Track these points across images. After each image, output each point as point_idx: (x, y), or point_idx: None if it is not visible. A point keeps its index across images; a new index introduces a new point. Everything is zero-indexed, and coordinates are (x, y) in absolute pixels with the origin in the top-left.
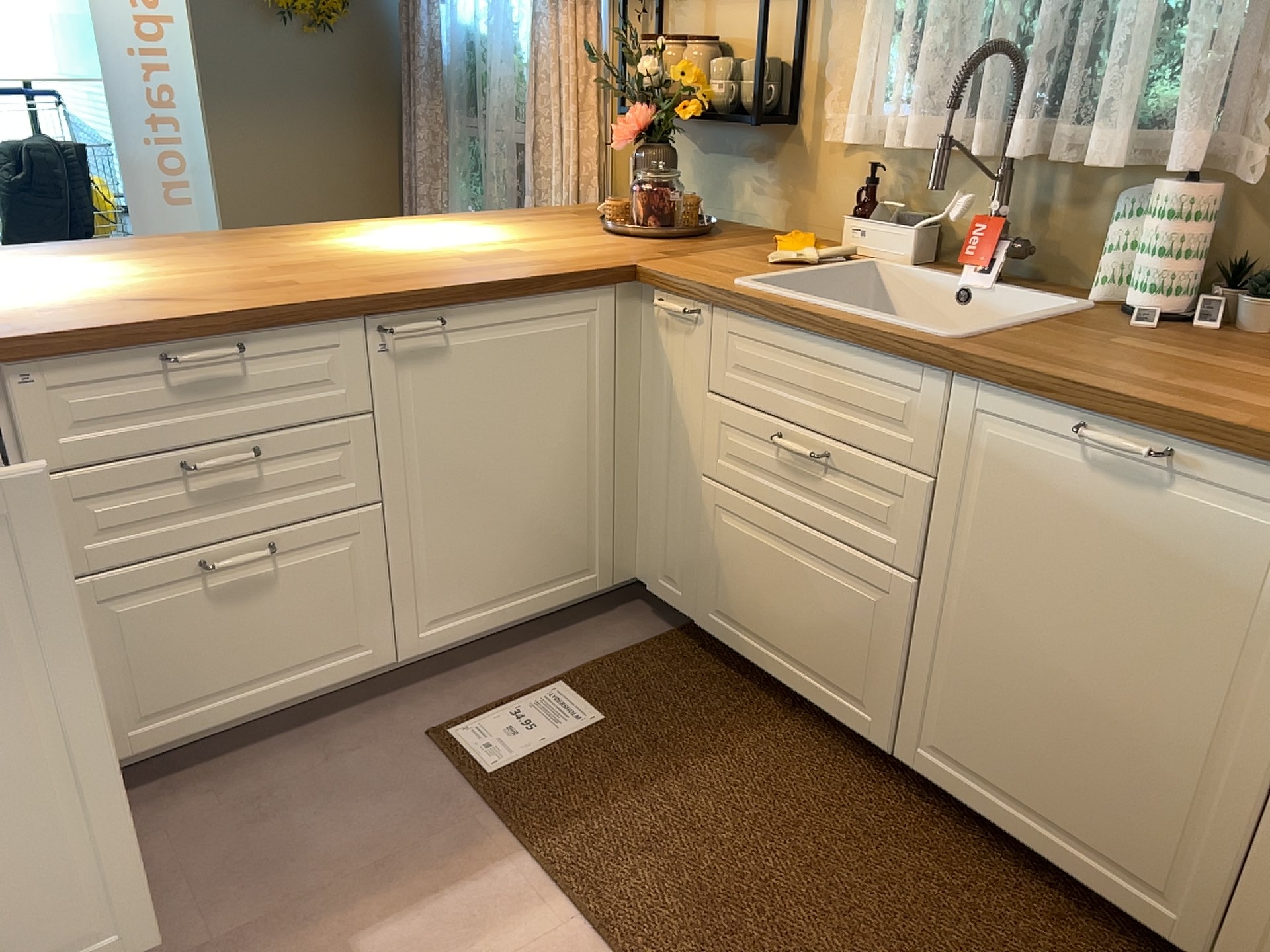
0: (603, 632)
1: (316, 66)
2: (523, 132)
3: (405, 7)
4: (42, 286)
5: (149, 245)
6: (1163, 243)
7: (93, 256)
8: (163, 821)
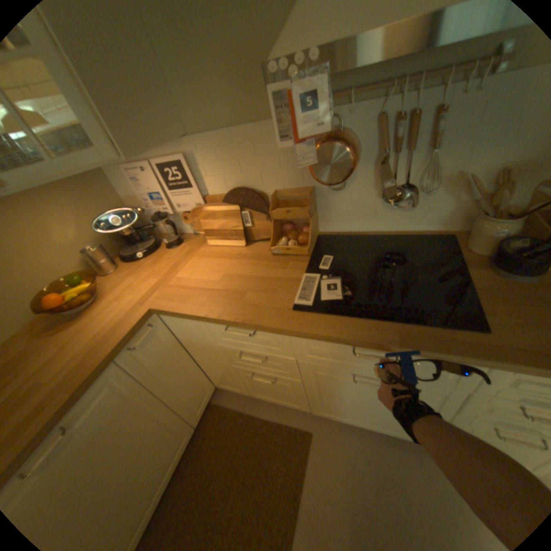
0: None
1: None
2: None
3: None
4: None
5: None
6: None
7: None
8: None
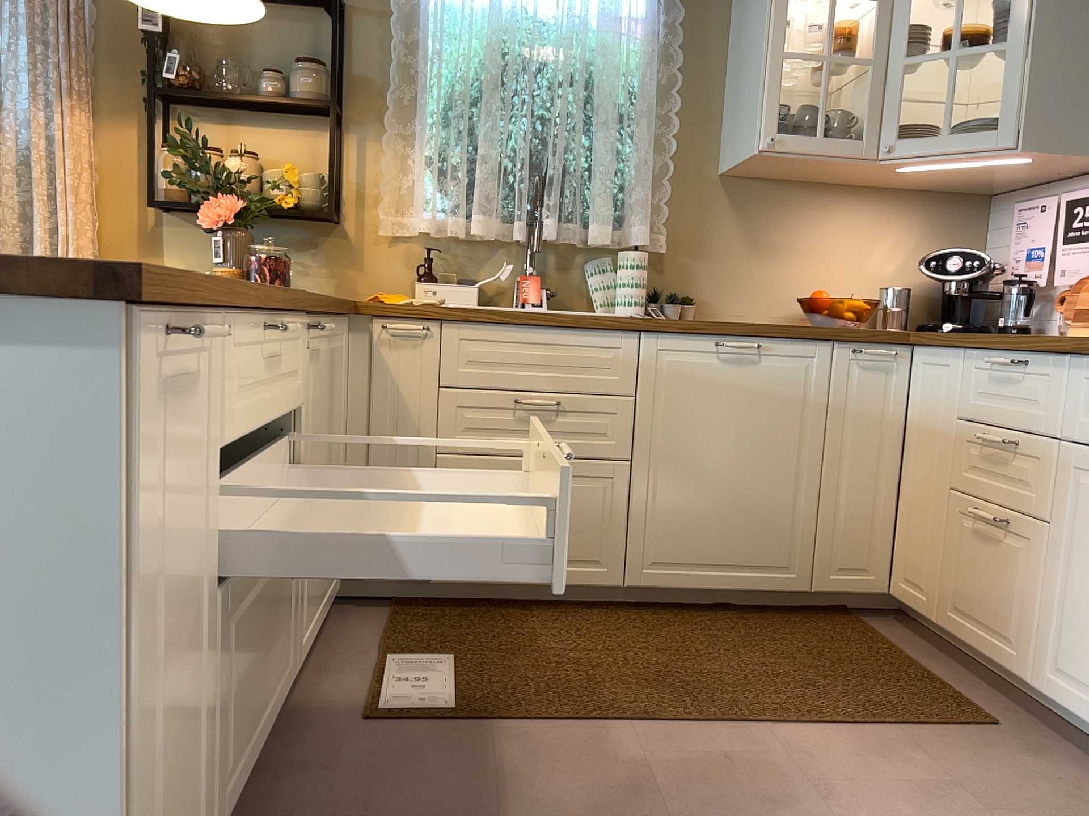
0: (349, 628)
1: None
2: None
3: None
4: None
5: None
6: (639, 277)
7: None
8: None
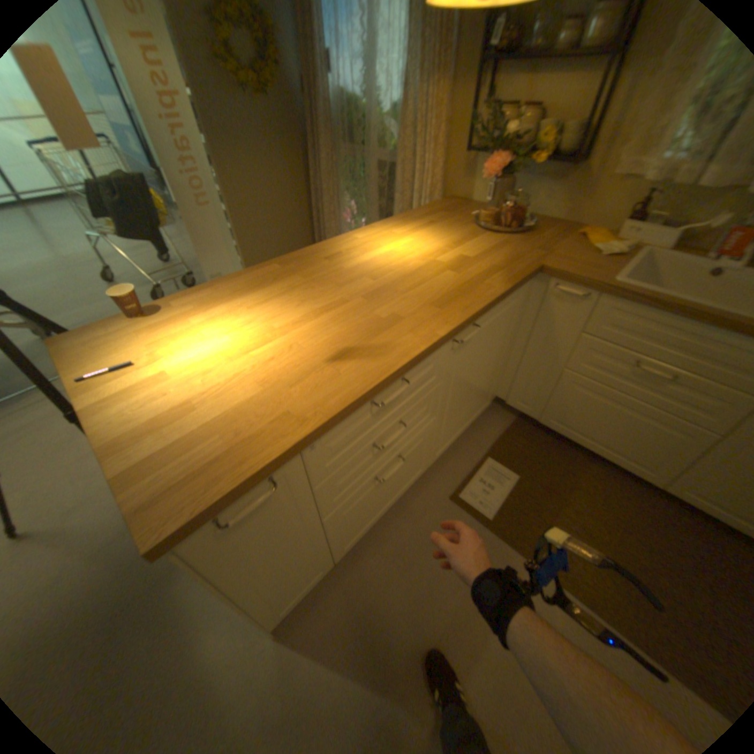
0: (488, 424)
1: (258, 117)
2: (384, 154)
3: (298, 73)
4: (253, 344)
5: (265, 277)
6: None
7: (245, 296)
8: (365, 577)
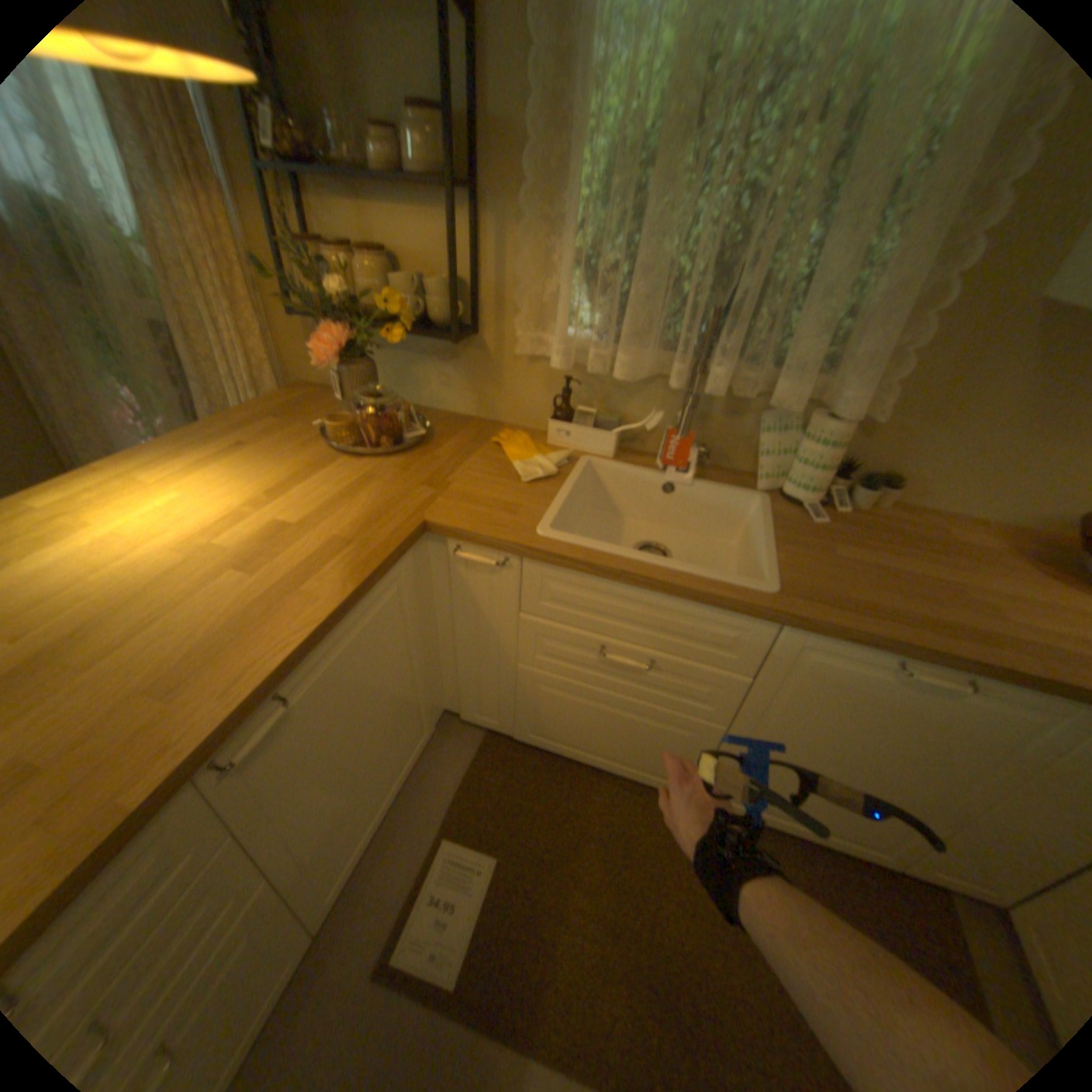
0: (440, 764)
1: None
2: (155, 311)
3: None
4: None
5: None
6: (828, 460)
7: None
8: None
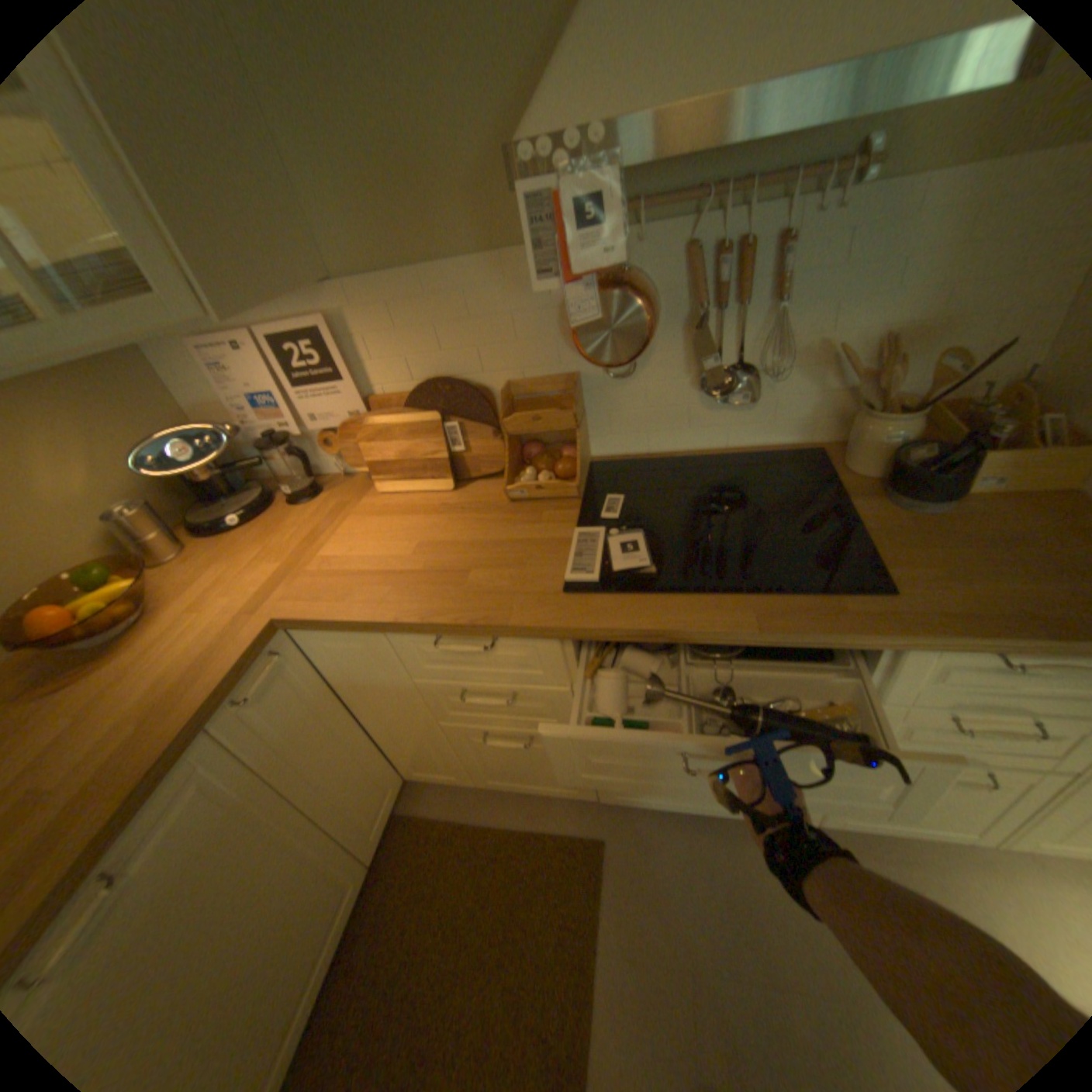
0: None
1: None
2: None
3: None
4: None
5: None
6: None
7: None
8: None
